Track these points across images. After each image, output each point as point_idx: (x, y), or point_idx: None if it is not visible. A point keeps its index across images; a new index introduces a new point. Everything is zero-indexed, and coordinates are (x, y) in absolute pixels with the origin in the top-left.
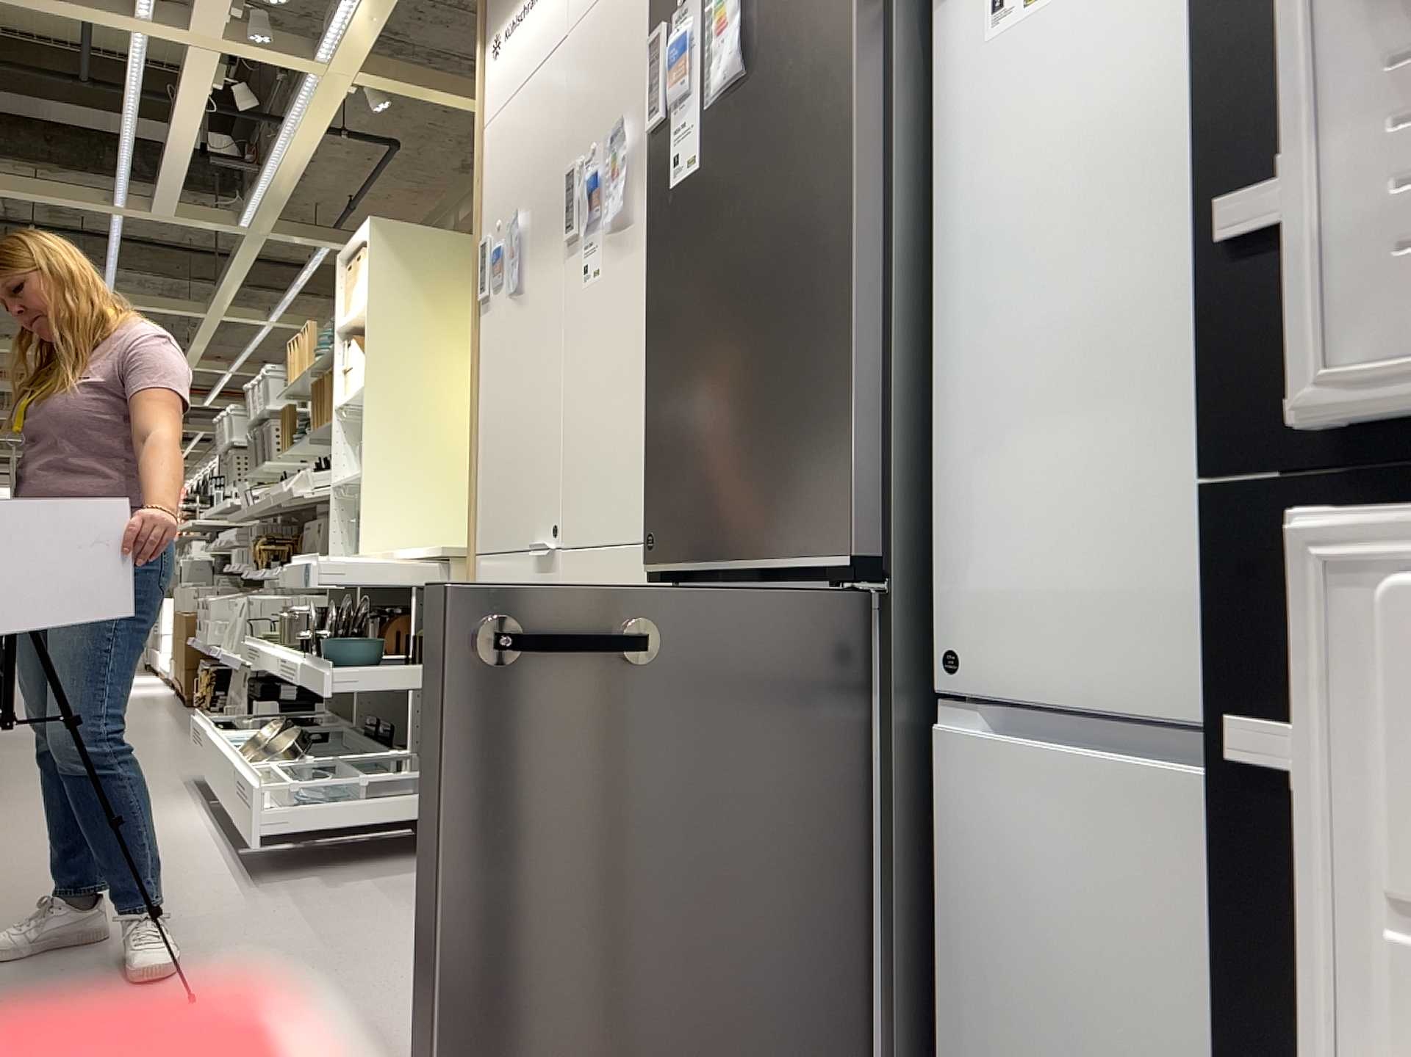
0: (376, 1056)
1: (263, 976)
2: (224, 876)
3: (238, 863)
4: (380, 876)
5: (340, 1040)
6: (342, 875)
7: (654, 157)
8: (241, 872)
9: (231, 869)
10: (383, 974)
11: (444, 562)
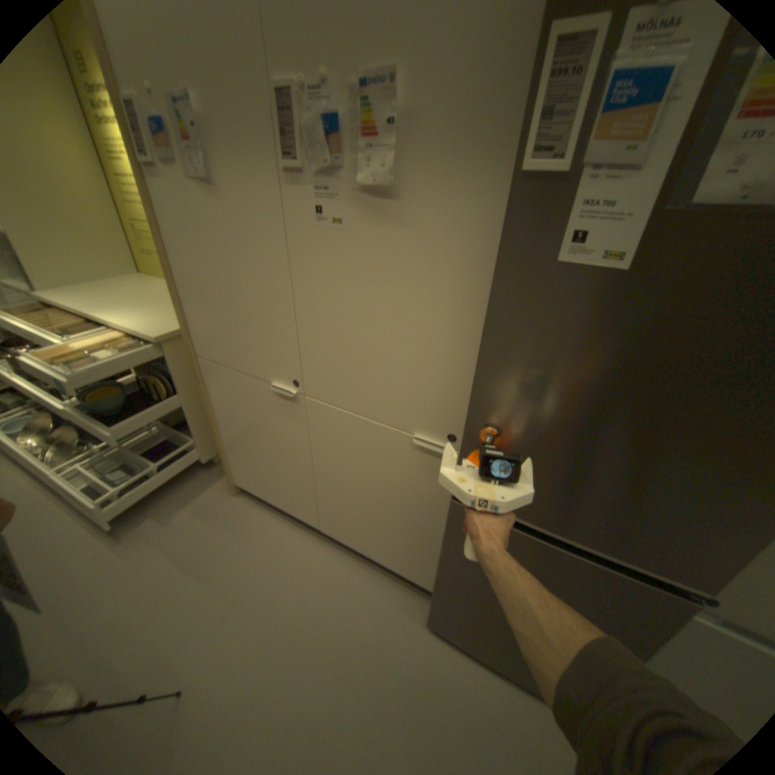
0: (312, 679)
1: (196, 635)
2: (89, 539)
3: (86, 520)
4: (186, 503)
5: (285, 677)
6: (163, 509)
7: (527, 200)
8: (97, 530)
9: (87, 529)
10: (259, 600)
11: (152, 337)
